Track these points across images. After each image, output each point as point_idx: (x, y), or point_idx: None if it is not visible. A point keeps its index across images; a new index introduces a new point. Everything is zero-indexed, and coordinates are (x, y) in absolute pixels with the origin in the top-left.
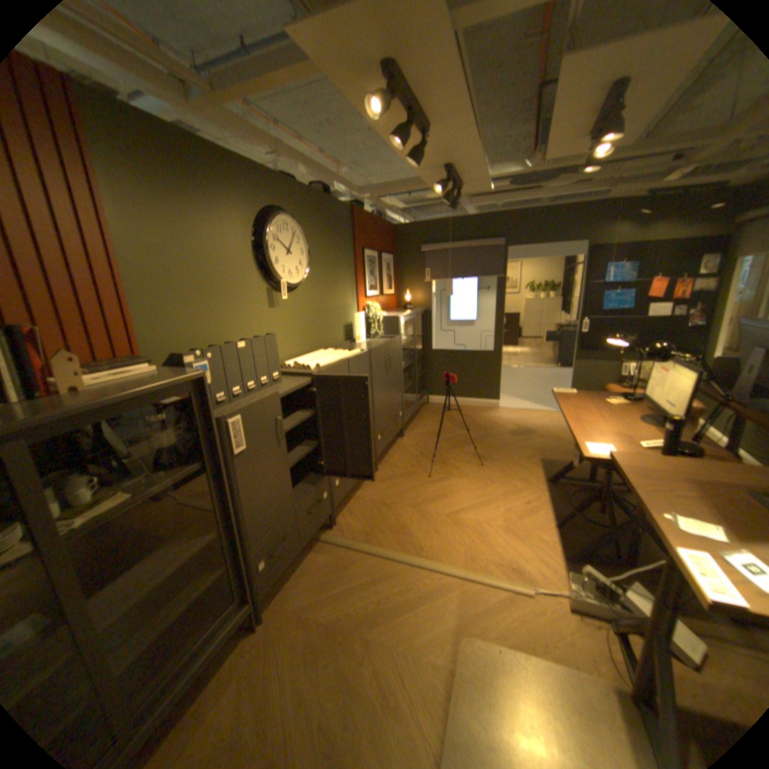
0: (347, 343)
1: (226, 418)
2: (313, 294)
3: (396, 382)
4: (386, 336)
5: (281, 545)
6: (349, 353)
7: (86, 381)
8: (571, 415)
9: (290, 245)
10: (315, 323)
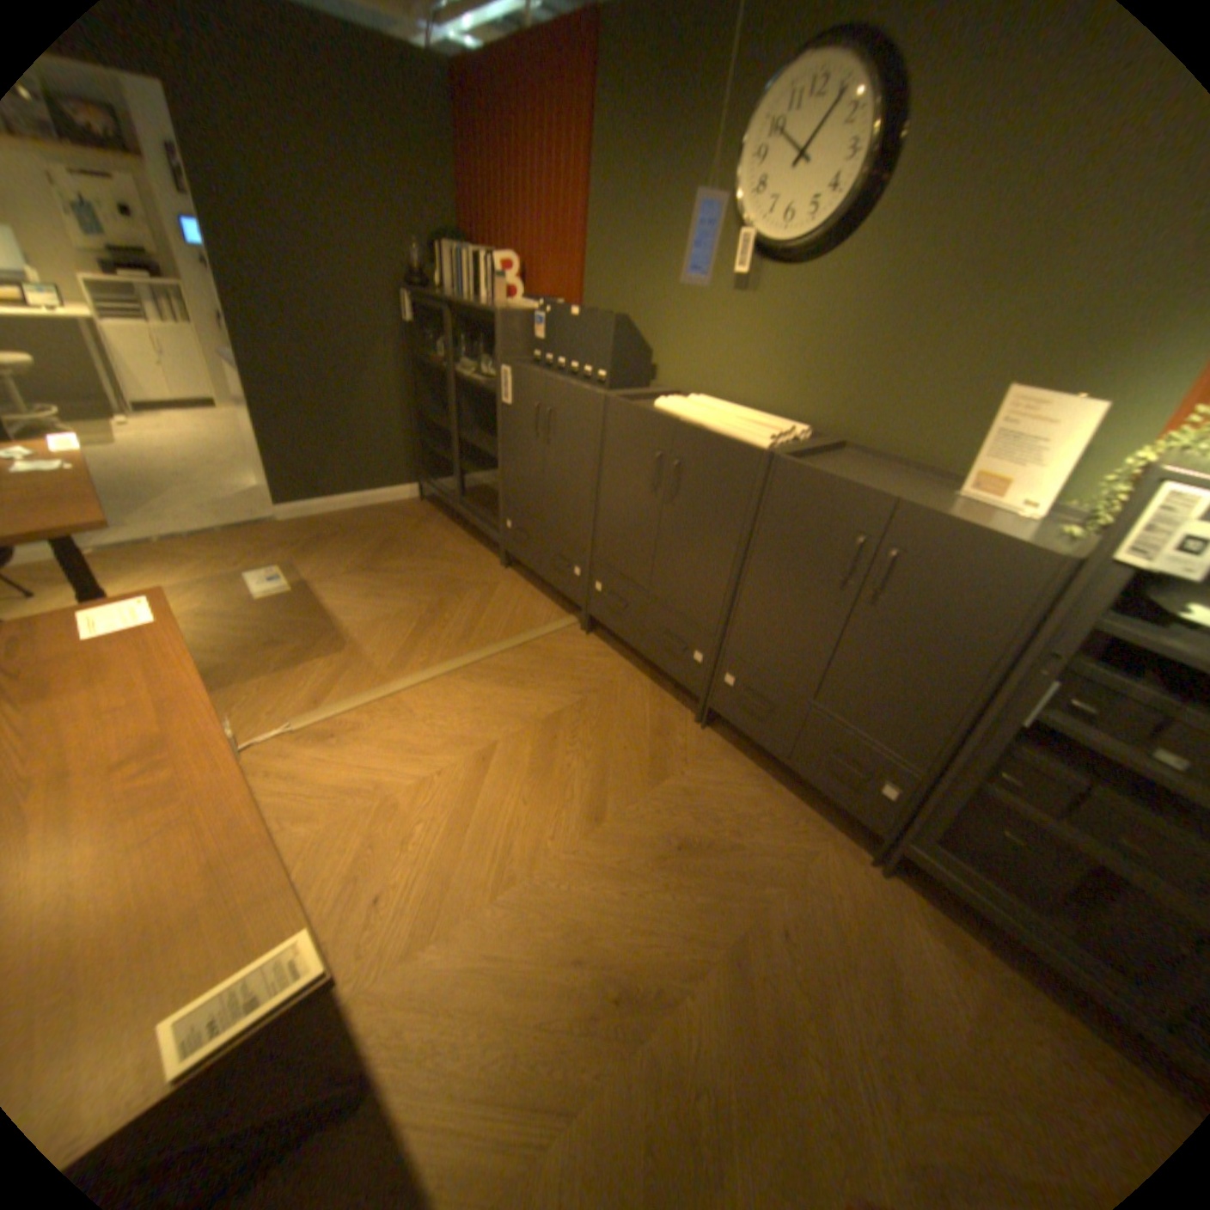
0: (947, 477)
1: (502, 364)
2: (877, 279)
3: (913, 684)
4: (1100, 544)
5: (522, 535)
6: (732, 429)
7: (503, 300)
8: (191, 727)
9: (813, 137)
10: (850, 364)
